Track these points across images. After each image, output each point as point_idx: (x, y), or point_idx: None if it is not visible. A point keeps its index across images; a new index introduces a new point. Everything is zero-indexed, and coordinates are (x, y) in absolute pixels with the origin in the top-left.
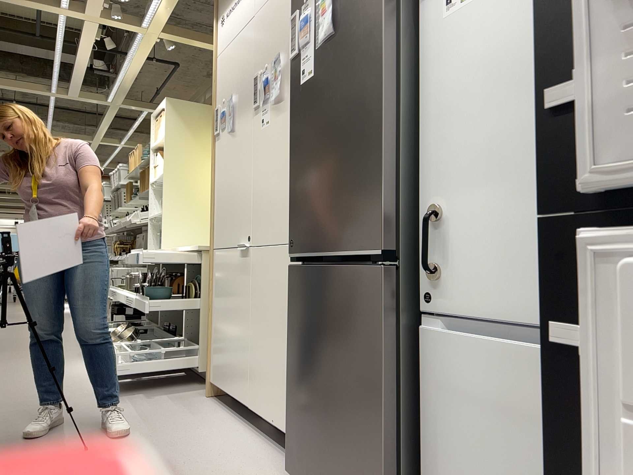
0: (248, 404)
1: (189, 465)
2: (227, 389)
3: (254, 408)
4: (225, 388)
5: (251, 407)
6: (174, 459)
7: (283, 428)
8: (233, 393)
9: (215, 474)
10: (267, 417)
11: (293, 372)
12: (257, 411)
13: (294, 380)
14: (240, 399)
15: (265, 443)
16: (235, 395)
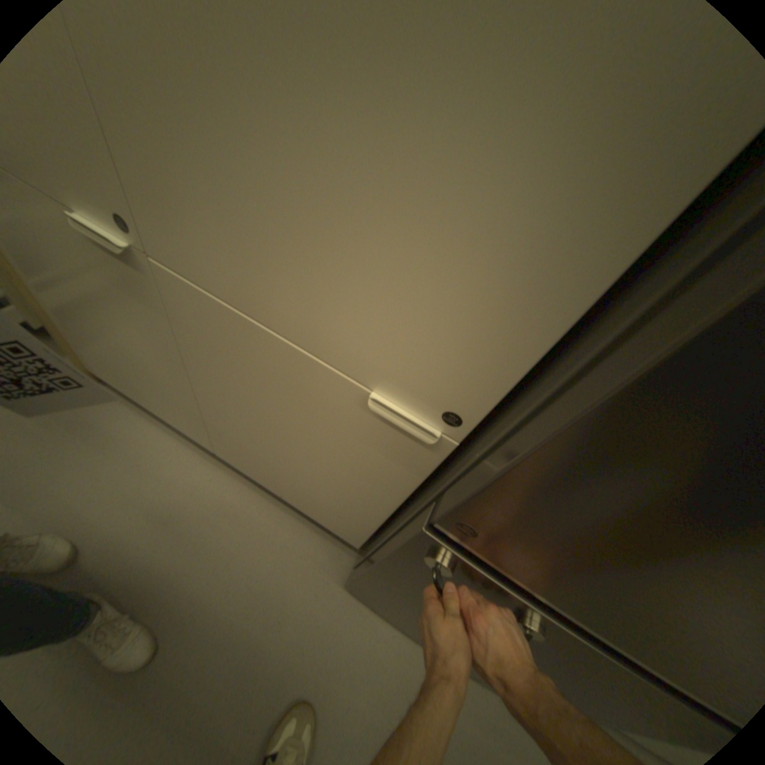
0: (214, 451)
1: (198, 611)
2: (146, 406)
3: (230, 462)
4: (140, 402)
5: (224, 458)
6: (162, 608)
7: (305, 512)
8: (165, 419)
9: (250, 616)
10: (266, 485)
11: (390, 585)
12: (240, 468)
13: (388, 586)
14: (189, 435)
15: (266, 498)
16: (171, 423)
